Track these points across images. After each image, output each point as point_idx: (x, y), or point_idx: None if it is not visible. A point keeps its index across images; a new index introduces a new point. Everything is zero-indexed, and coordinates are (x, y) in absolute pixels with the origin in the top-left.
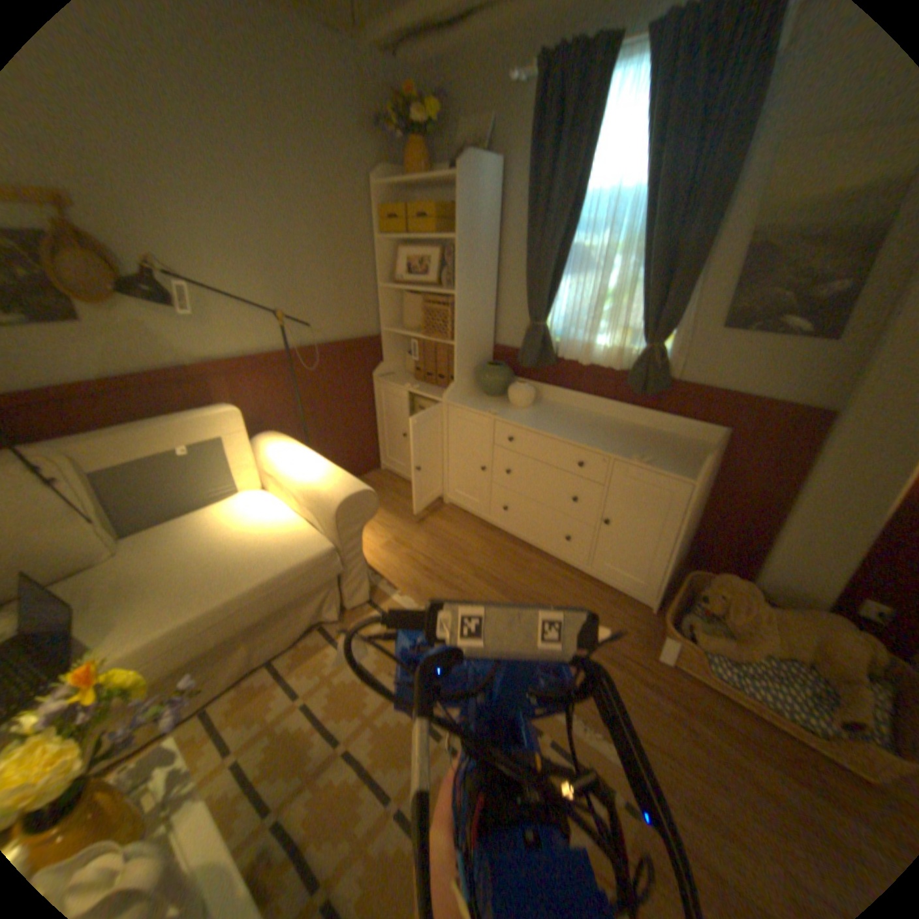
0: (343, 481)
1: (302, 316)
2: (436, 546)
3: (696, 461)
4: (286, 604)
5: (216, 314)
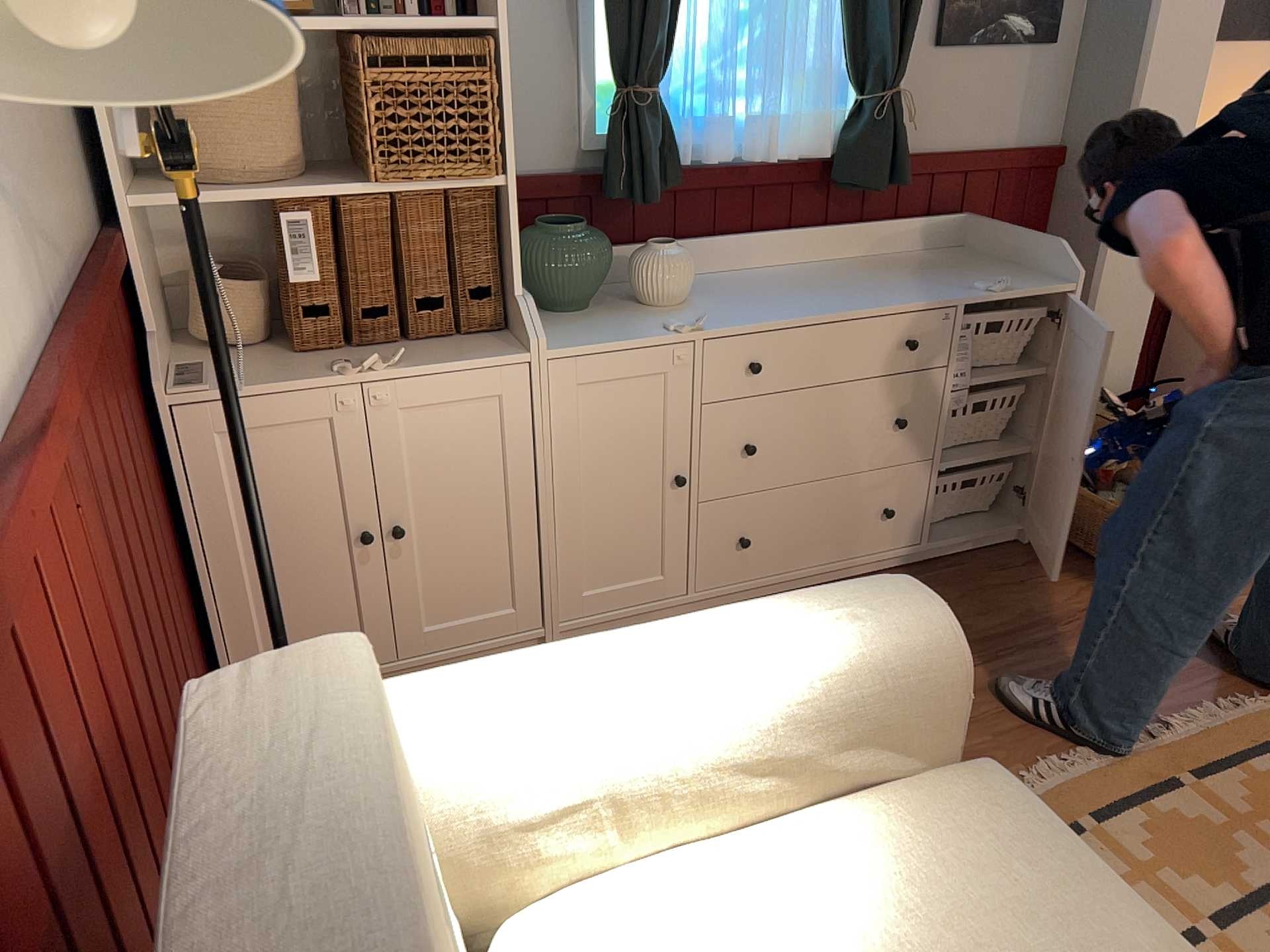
0: (842, 604)
1: (10, 172)
2: None
3: (1006, 267)
4: None
5: None
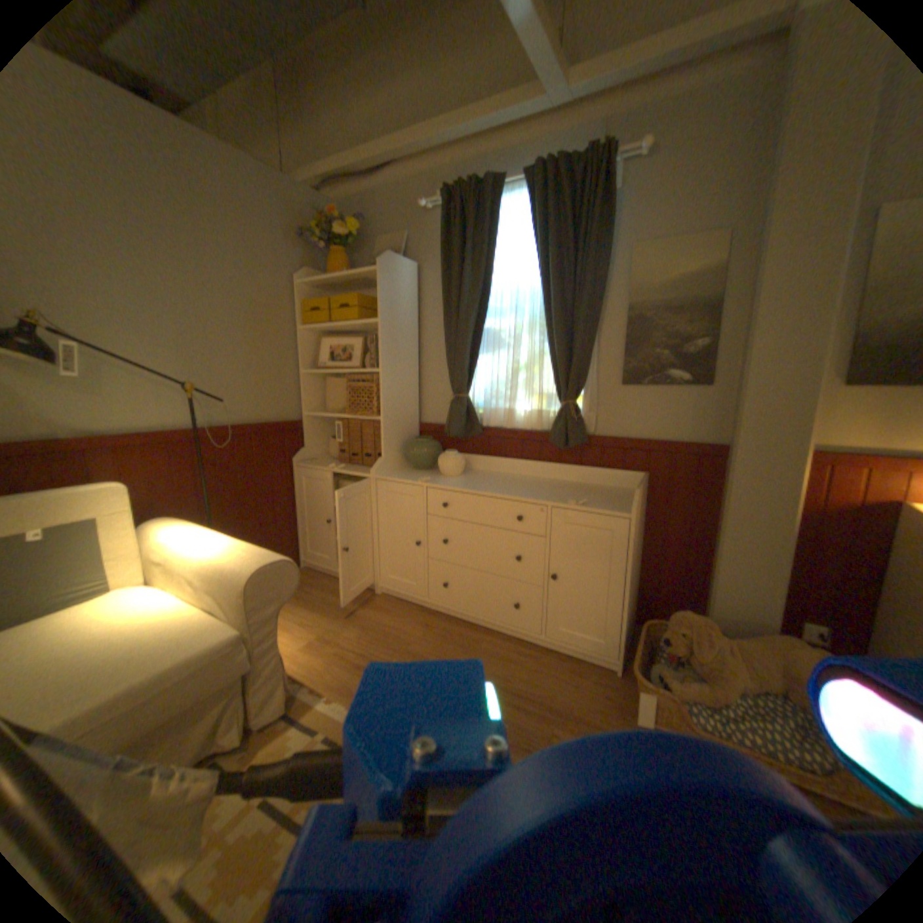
0: (255, 553)
1: (213, 394)
2: (369, 639)
3: (625, 500)
4: (163, 723)
5: (108, 384)
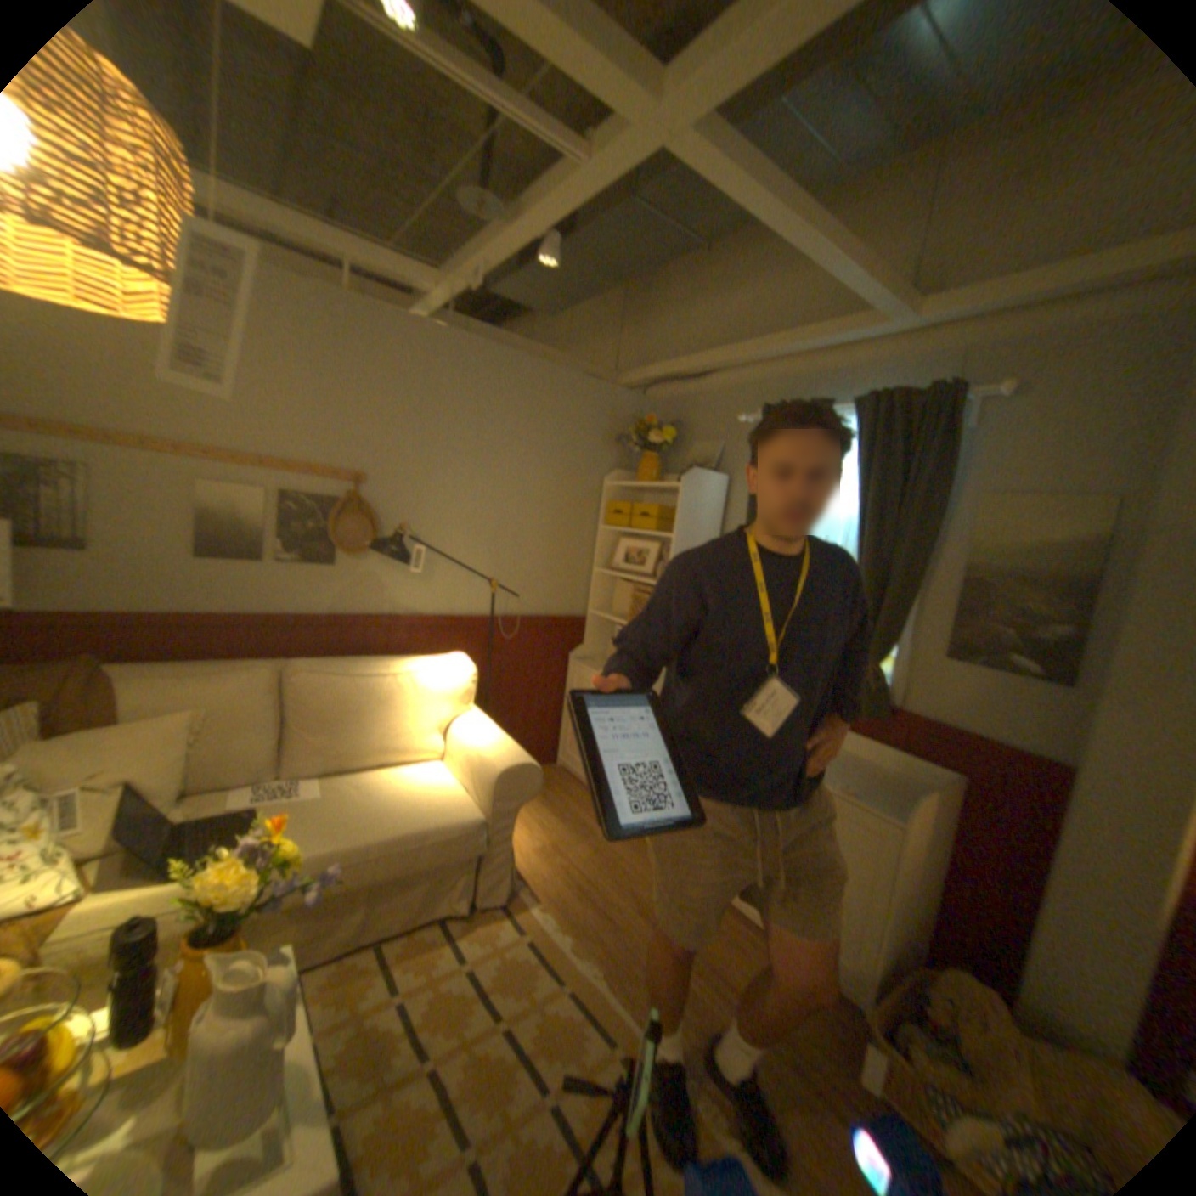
0: (511, 753)
1: (513, 588)
2: (598, 867)
3: (916, 806)
4: (419, 876)
5: (438, 577)
